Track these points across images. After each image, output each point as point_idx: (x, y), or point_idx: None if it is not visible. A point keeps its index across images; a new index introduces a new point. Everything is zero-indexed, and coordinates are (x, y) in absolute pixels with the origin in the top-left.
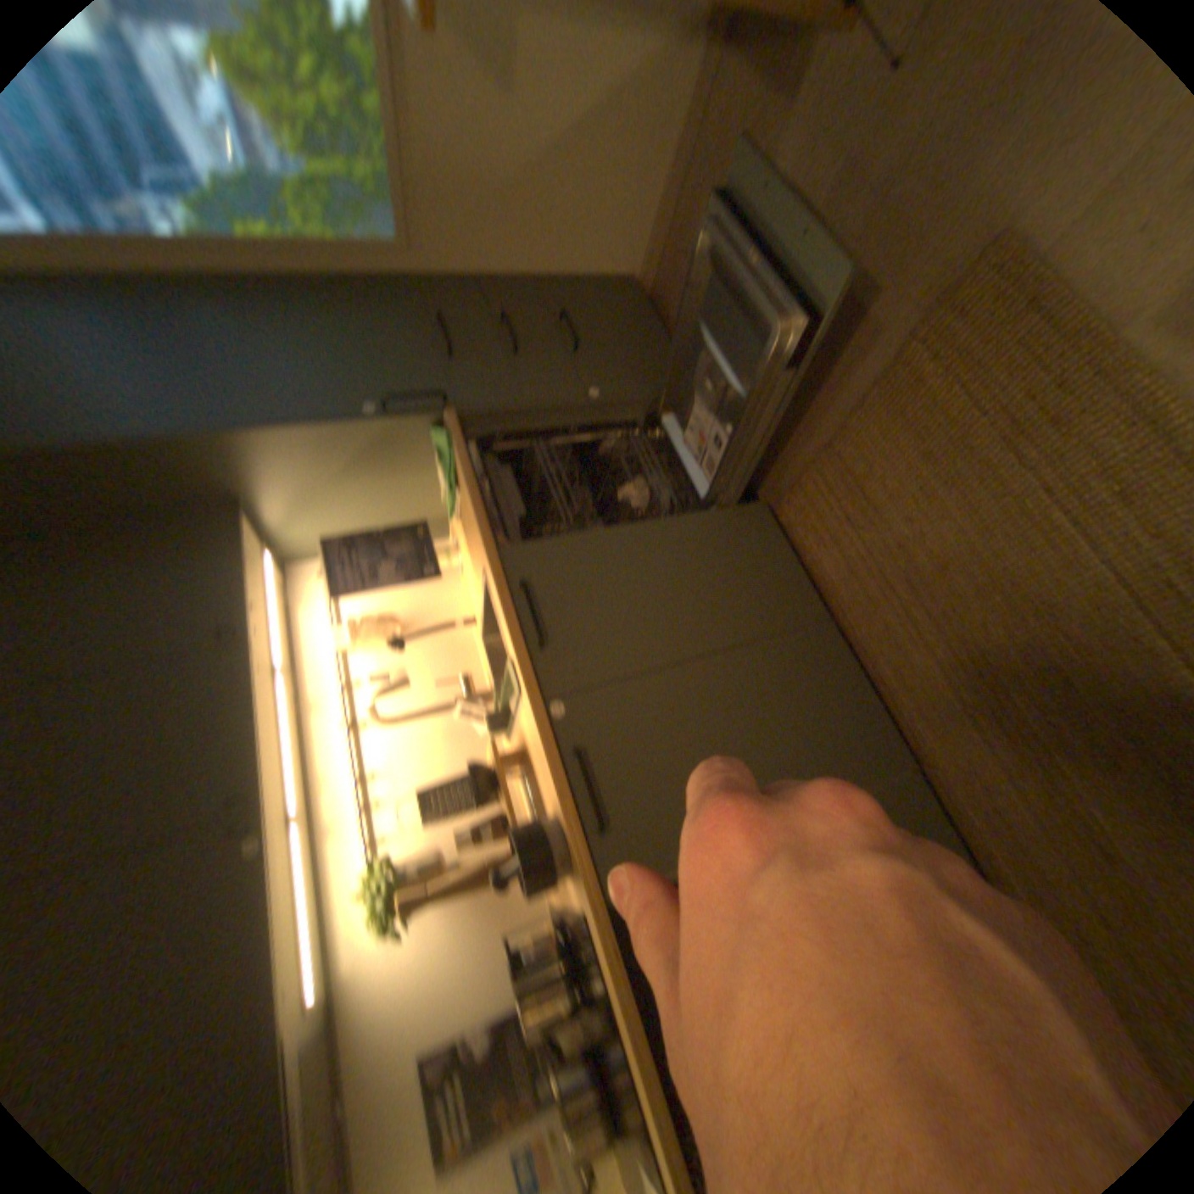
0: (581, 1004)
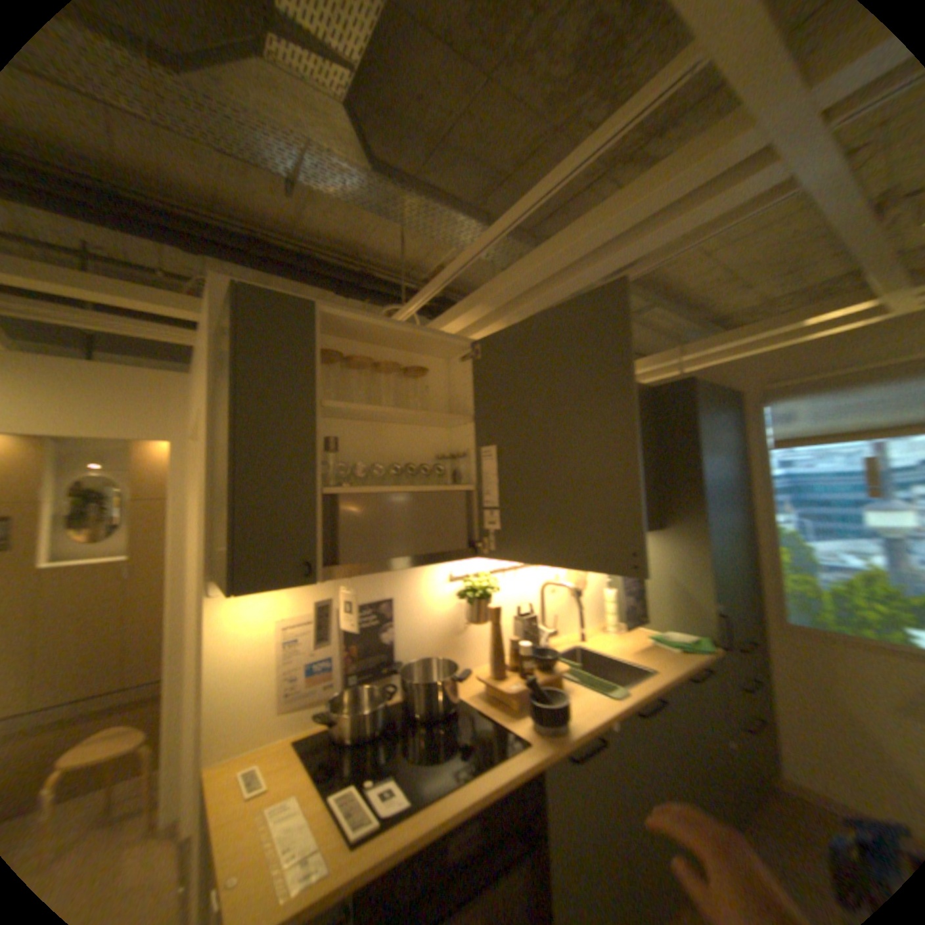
0: (409, 723)
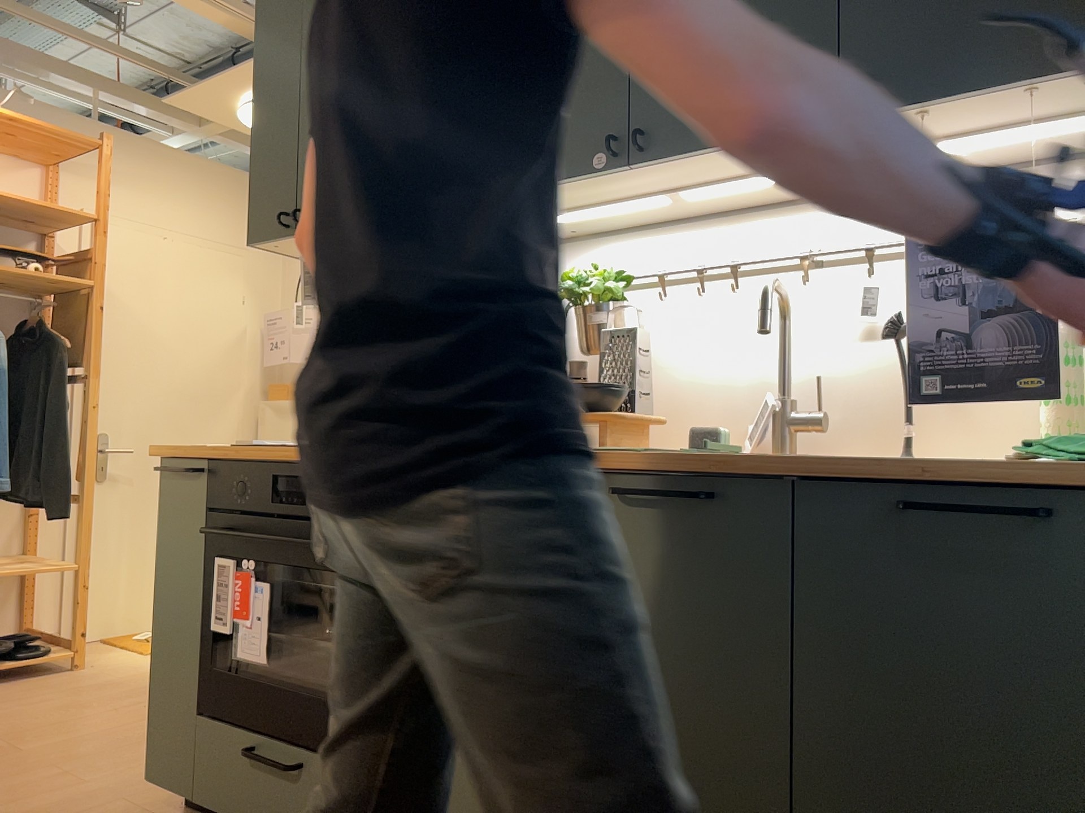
0: None
